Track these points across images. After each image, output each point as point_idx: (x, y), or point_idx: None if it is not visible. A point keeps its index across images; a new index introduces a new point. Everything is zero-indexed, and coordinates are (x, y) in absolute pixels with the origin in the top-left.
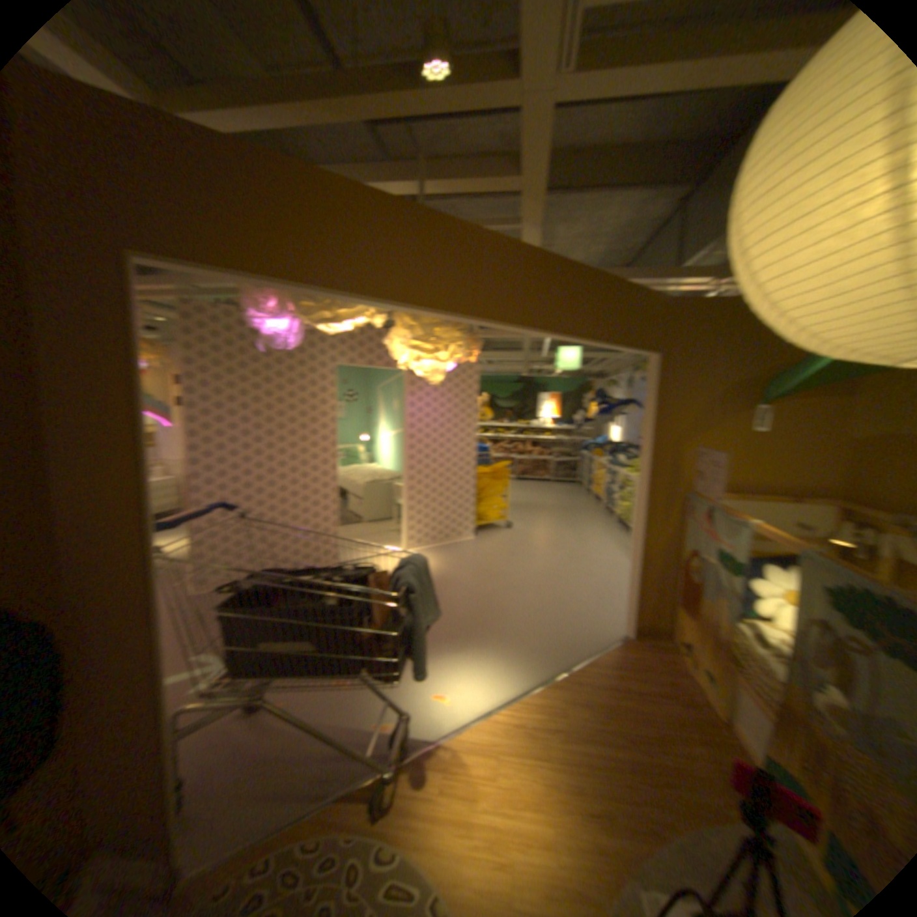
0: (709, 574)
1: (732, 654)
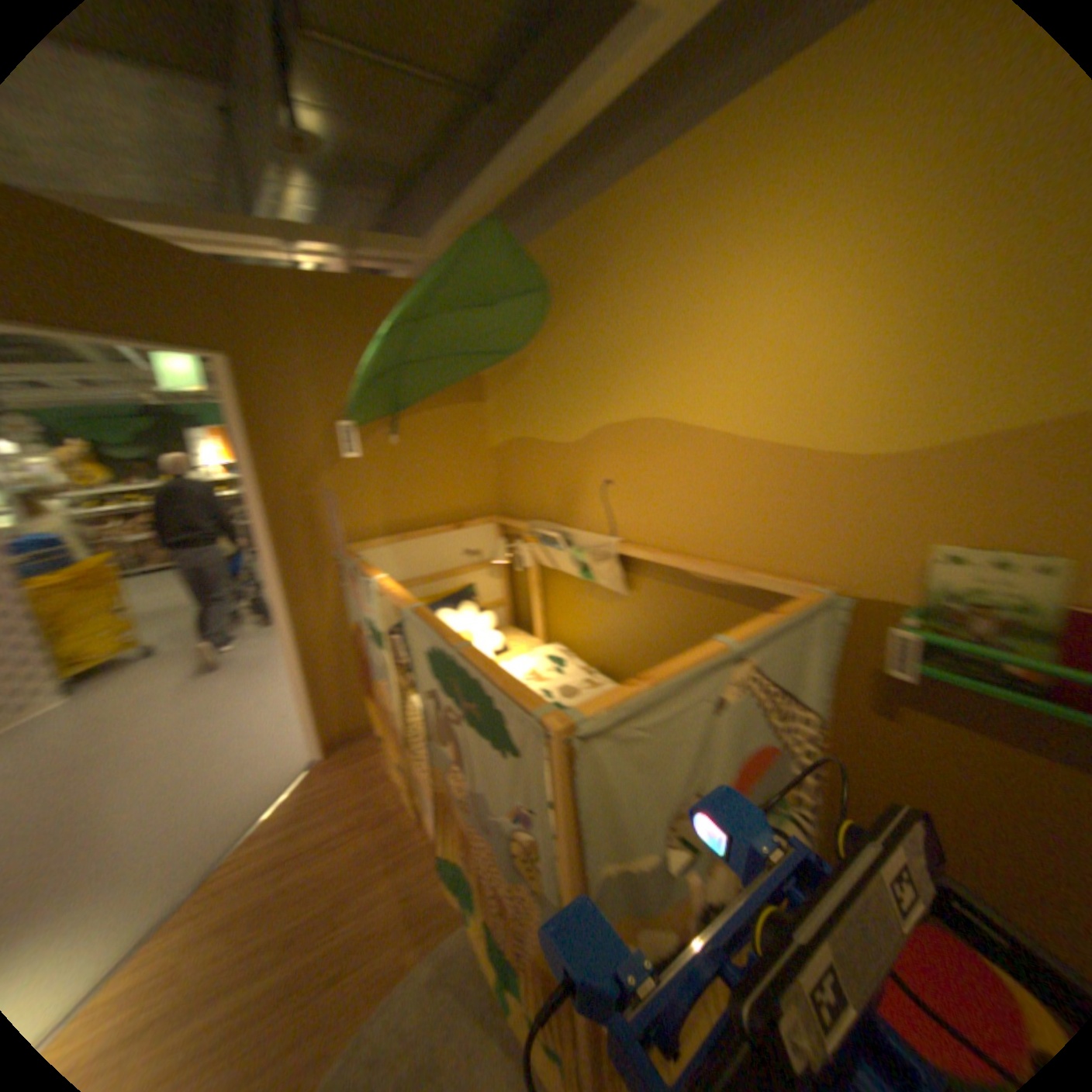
0: (367, 652)
1: (397, 748)
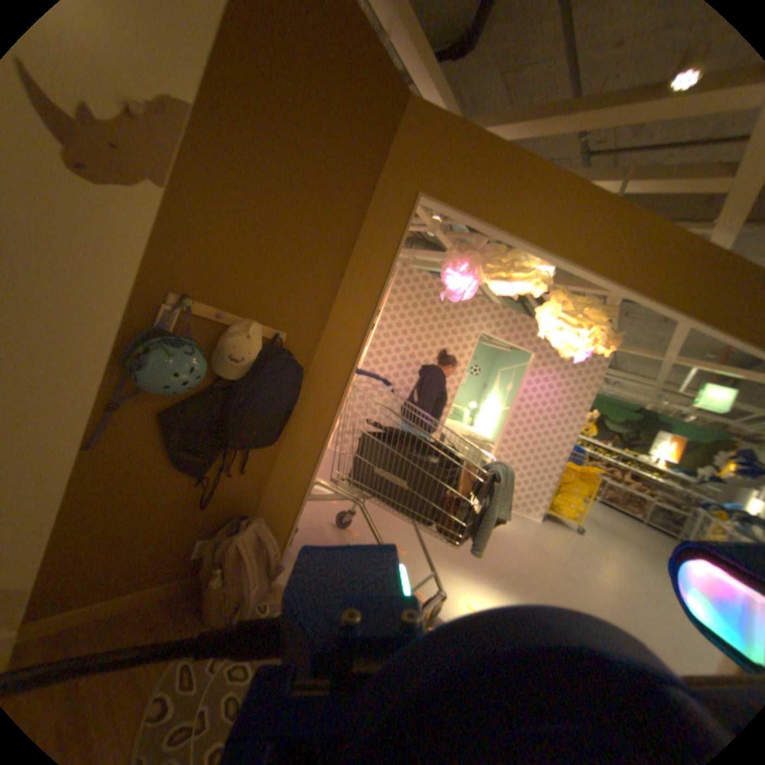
0: None
1: None
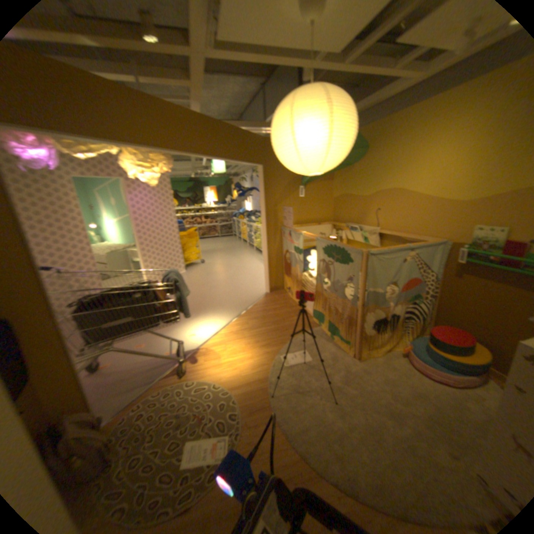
0: (292, 258)
1: (302, 283)
